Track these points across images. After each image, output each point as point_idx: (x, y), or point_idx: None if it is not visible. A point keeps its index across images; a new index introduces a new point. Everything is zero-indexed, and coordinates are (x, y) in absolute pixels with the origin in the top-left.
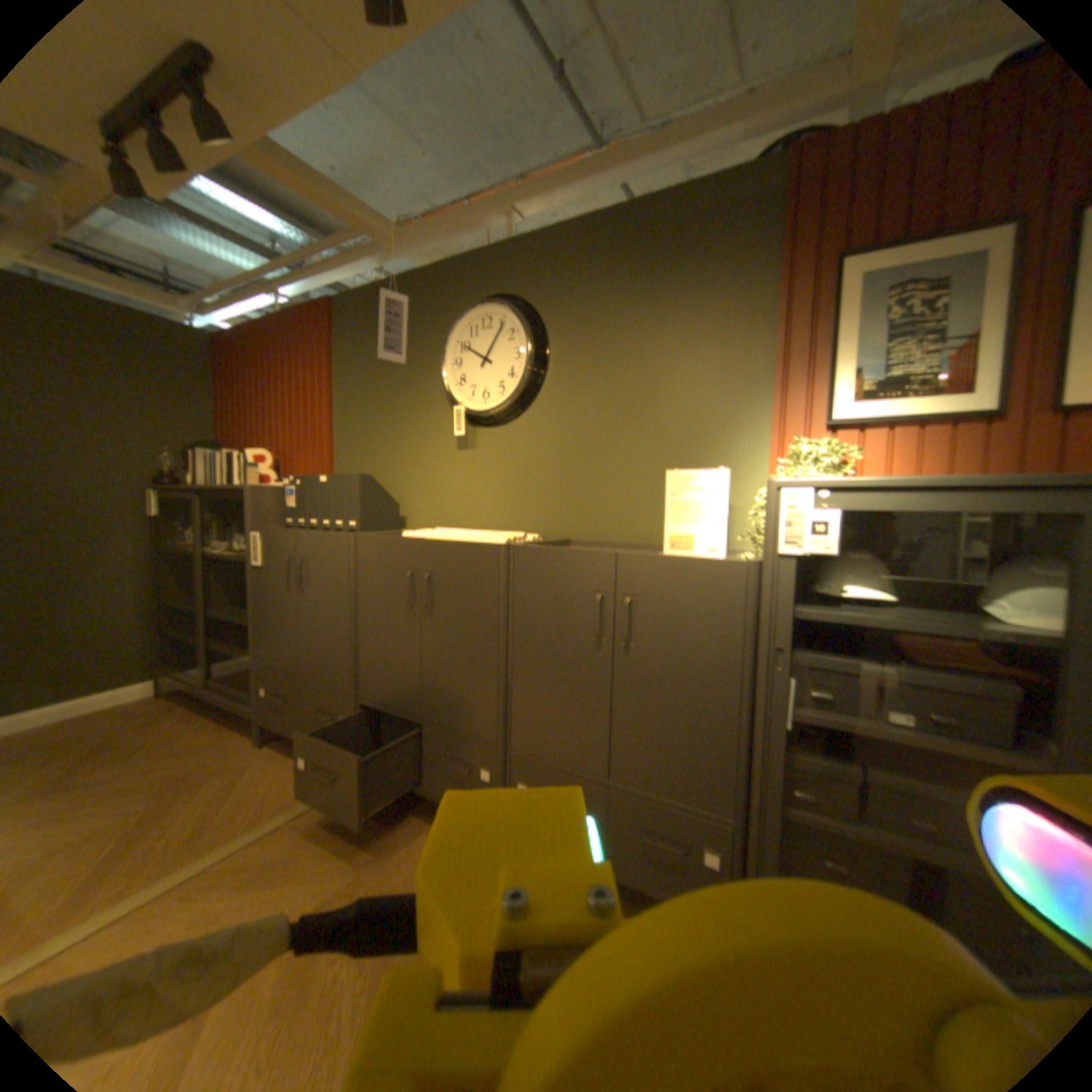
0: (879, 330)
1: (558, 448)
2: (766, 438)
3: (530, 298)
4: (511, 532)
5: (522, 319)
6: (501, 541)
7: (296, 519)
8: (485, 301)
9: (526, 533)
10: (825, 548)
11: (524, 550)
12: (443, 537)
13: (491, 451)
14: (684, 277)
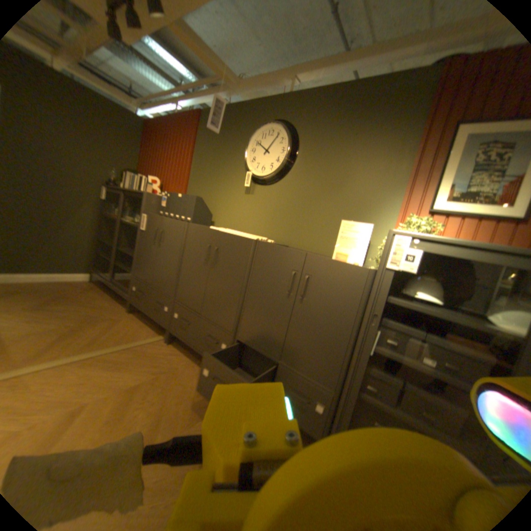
0: (468, 166)
1: (292, 201)
2: (396, 213)
3: (294, 124)
4: (261, 238)
5: (288, 133)
6: (254, 238)
7: (164, 213)
8: (272, 122)
9: (268, 240)
10: (410, 269)
11: (263, 244)
12: (228, 232)
13: (260, 197)
14: (373, 123)
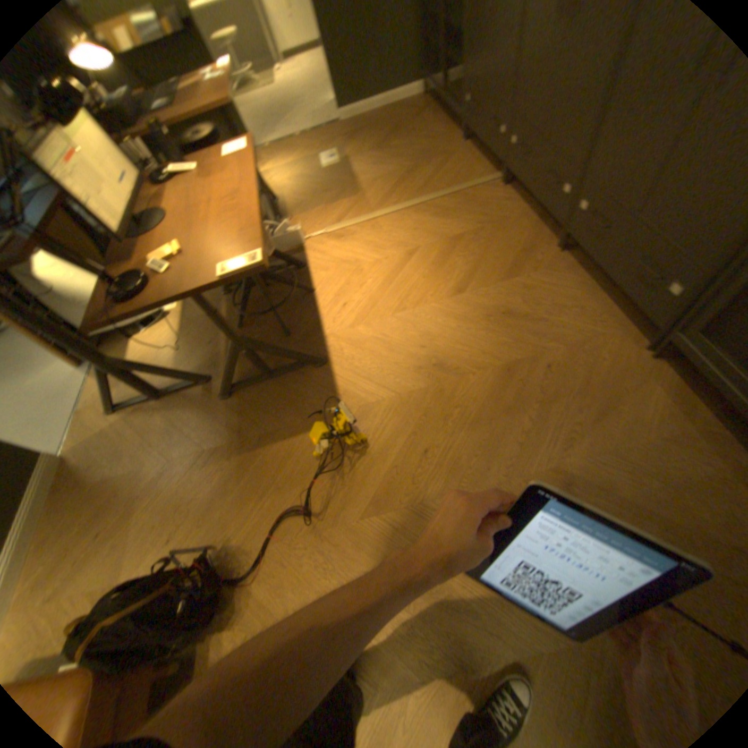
0: None
1: None
2: None
3: None
4: None
5: None
6: None
7: None
8: None
9: None
10: None
11: None
12: None
13: None
14: None
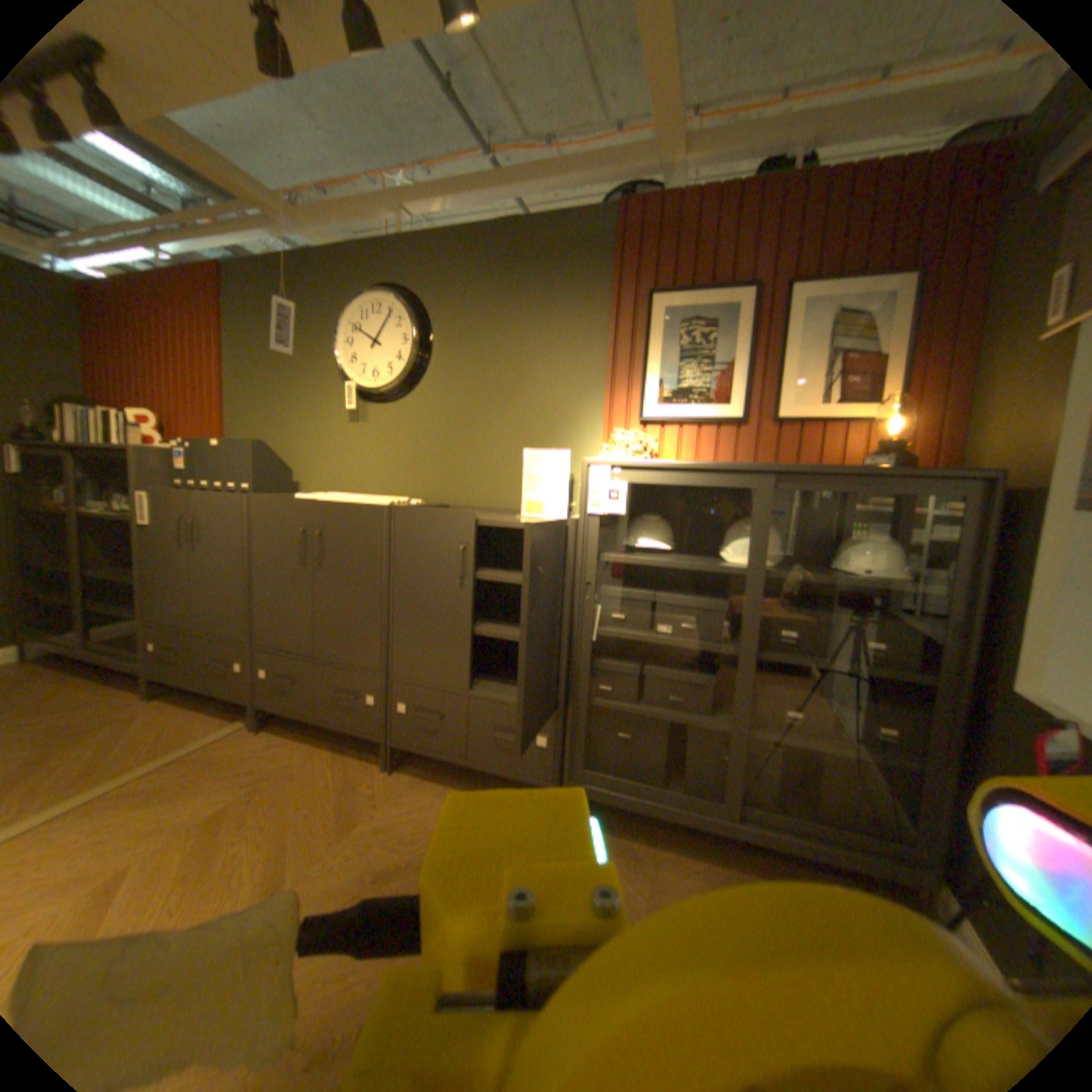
0: (674, 351)
1: (439, 425)
2: (600, 427)
3: (416, 290)
4: (398, 497)
5: (408, 309)
6: (385, 502)
7: (185, 480)
8: (374, 288)
9: (412, 498)
10: (617, 508)
11: (403, 509)
12: (334, 498)
13: (380, 424)
14: (542, 290)
